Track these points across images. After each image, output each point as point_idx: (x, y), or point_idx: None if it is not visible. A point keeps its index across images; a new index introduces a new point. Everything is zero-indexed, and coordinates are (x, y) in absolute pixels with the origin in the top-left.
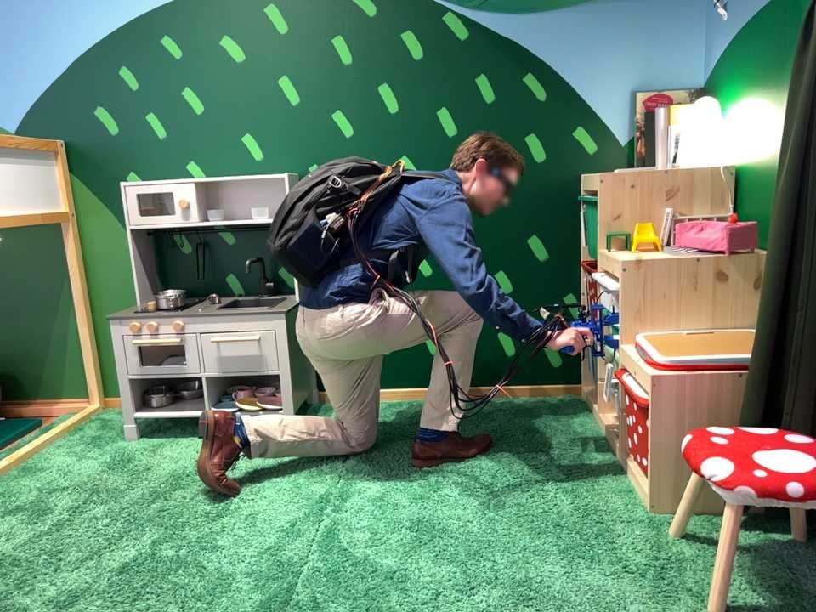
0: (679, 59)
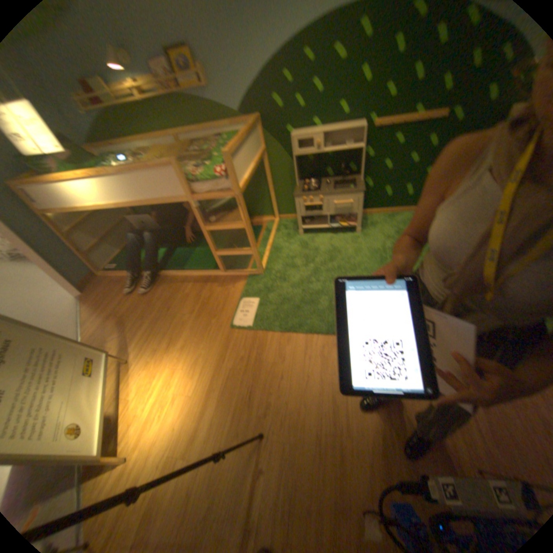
0: None
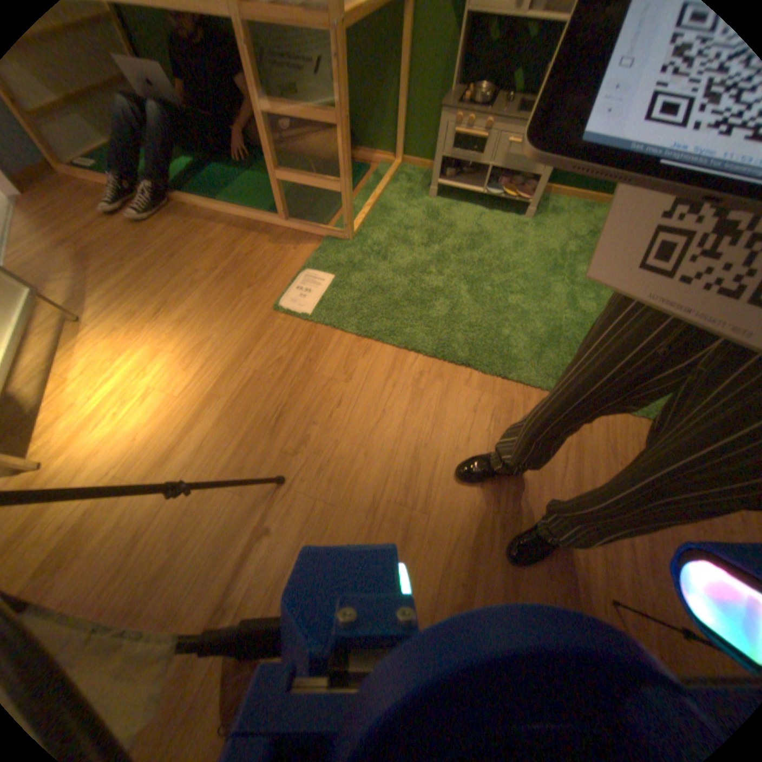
0: None
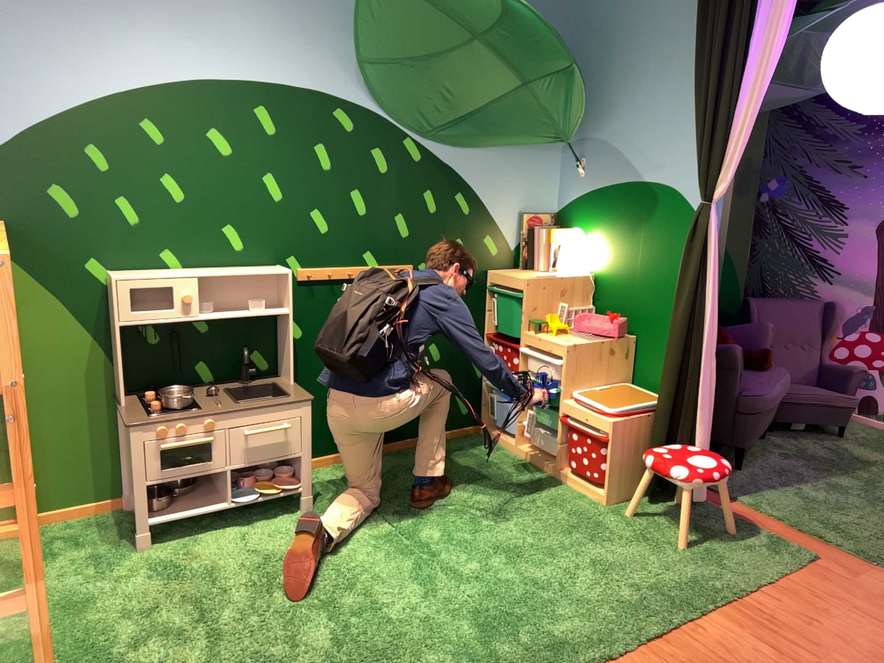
0: (543, 194)
